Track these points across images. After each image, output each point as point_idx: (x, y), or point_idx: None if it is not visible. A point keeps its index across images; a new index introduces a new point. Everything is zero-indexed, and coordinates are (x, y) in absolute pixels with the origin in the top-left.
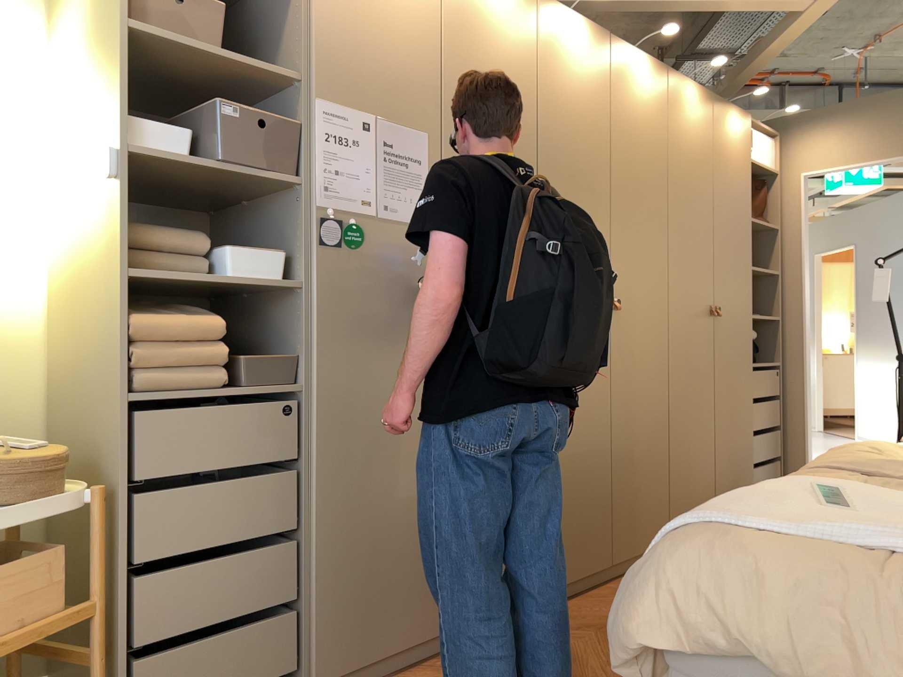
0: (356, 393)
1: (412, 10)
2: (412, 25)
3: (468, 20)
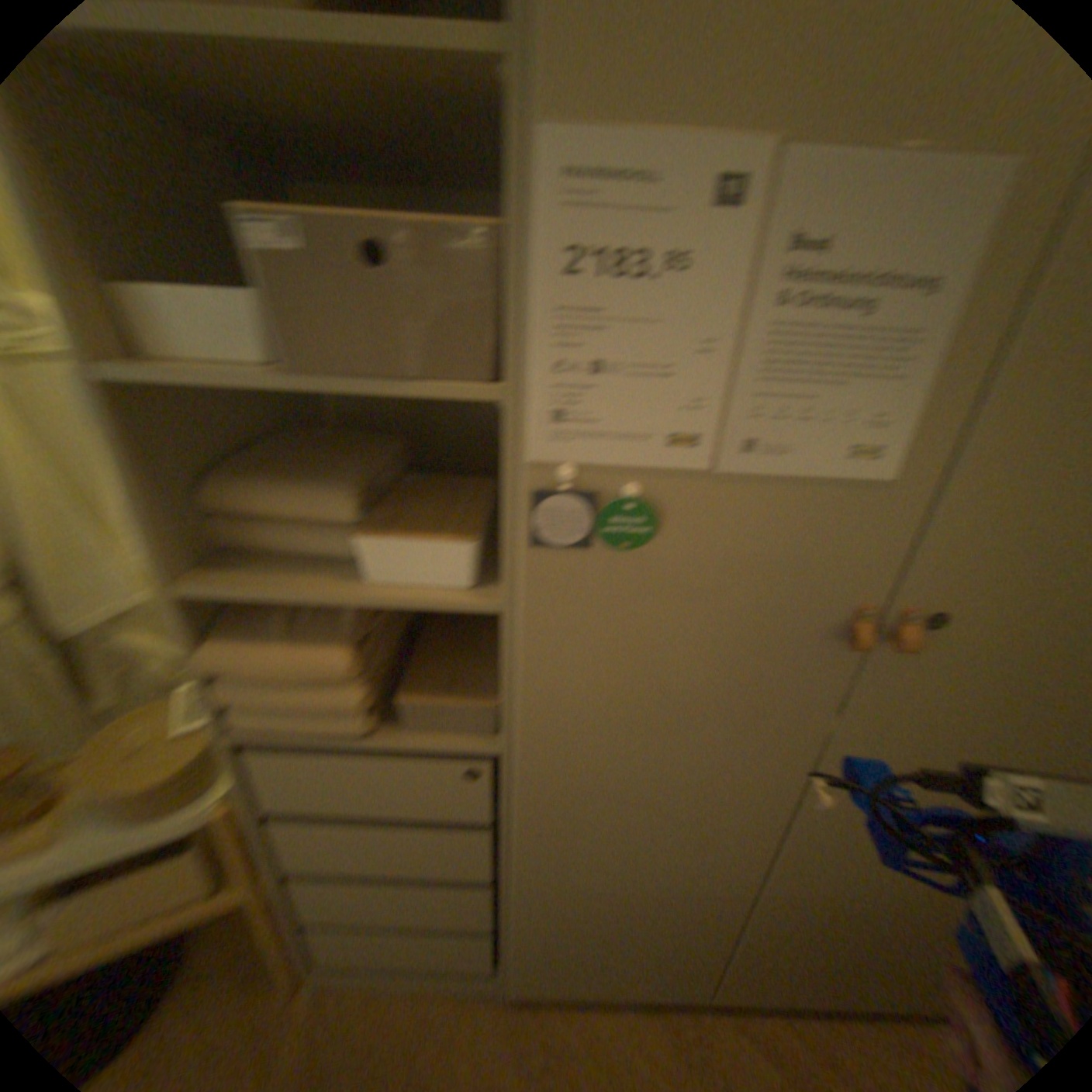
0: (605, 778)
1: None
2: None
3: None
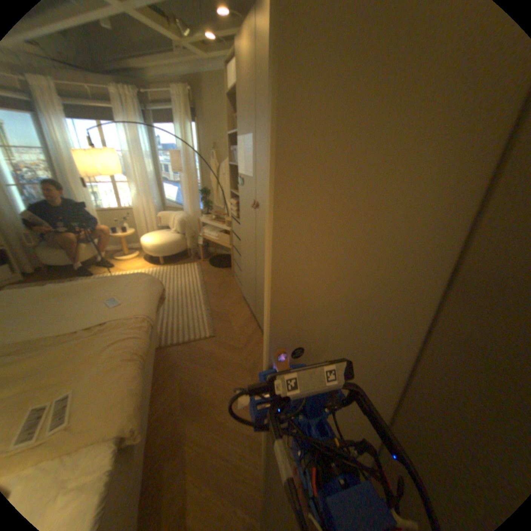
0: (243, 232)
1: (247, 73)
2: (247, 82)
3: (259, 49)
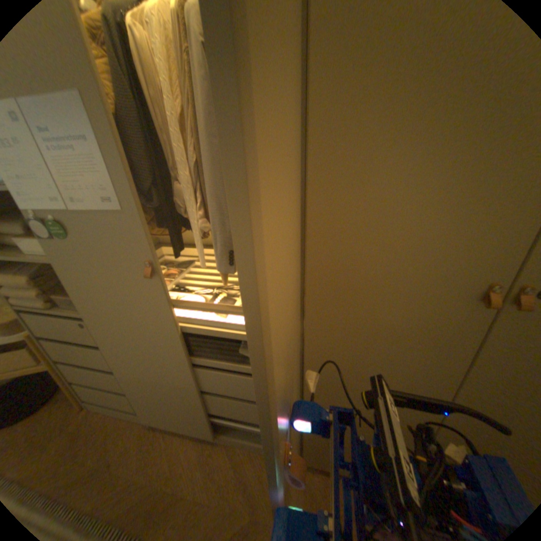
0: (112, 329)
1: None
2: None
3: None
